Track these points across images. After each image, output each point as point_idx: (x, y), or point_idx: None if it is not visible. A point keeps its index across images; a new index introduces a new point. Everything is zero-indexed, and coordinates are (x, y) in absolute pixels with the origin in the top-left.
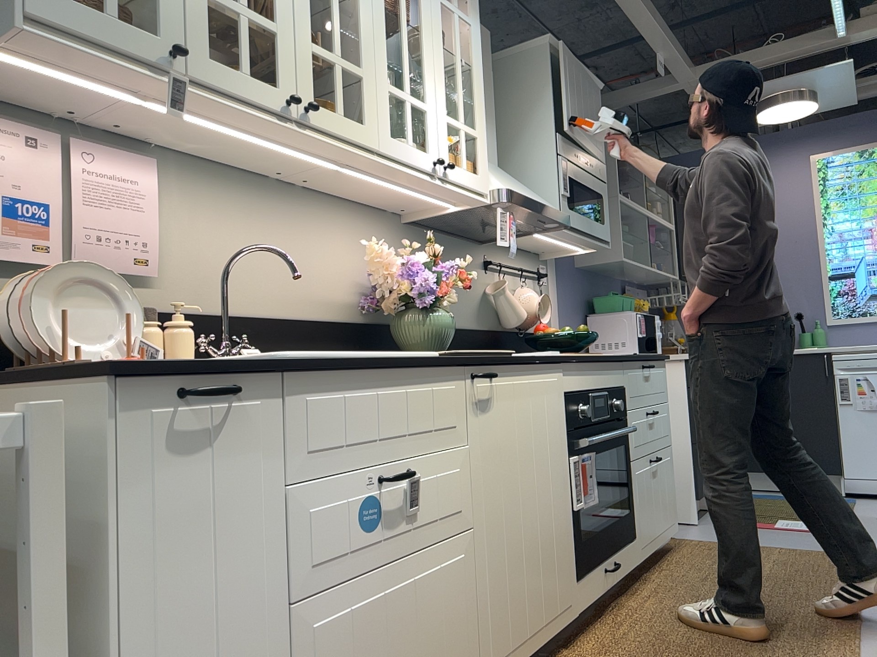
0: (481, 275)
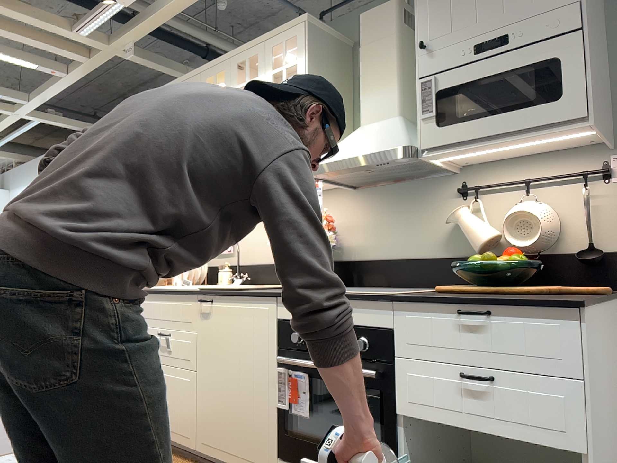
0: (452, 204)
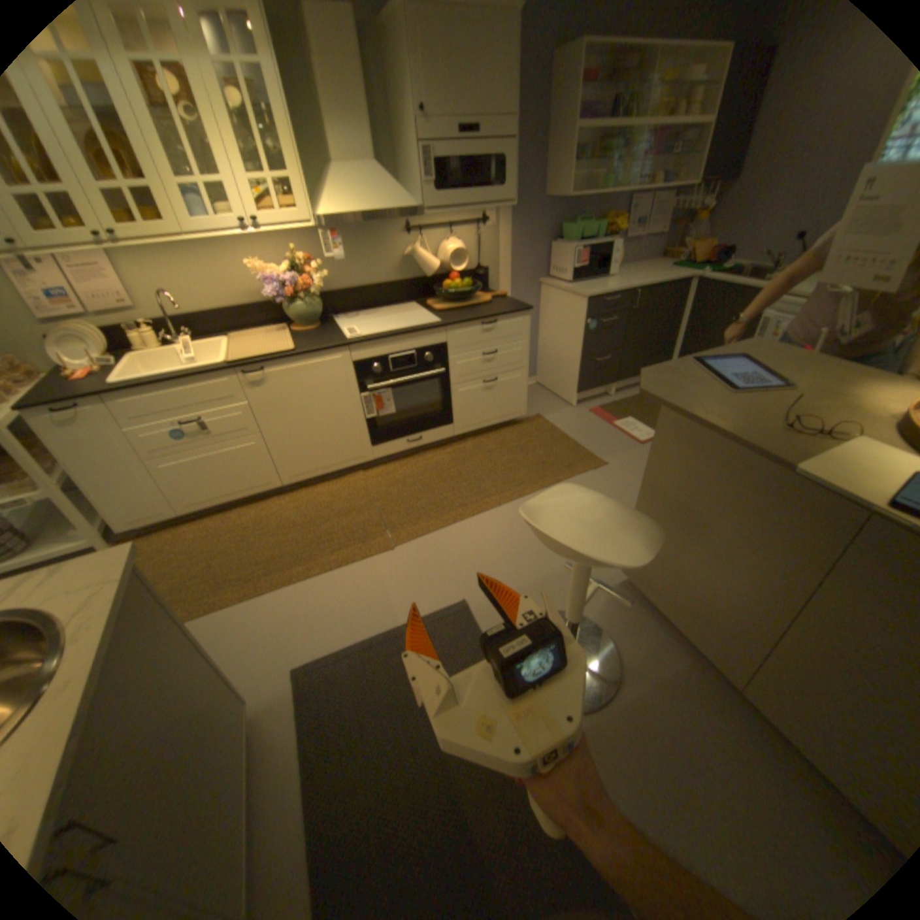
0: (400, 239)
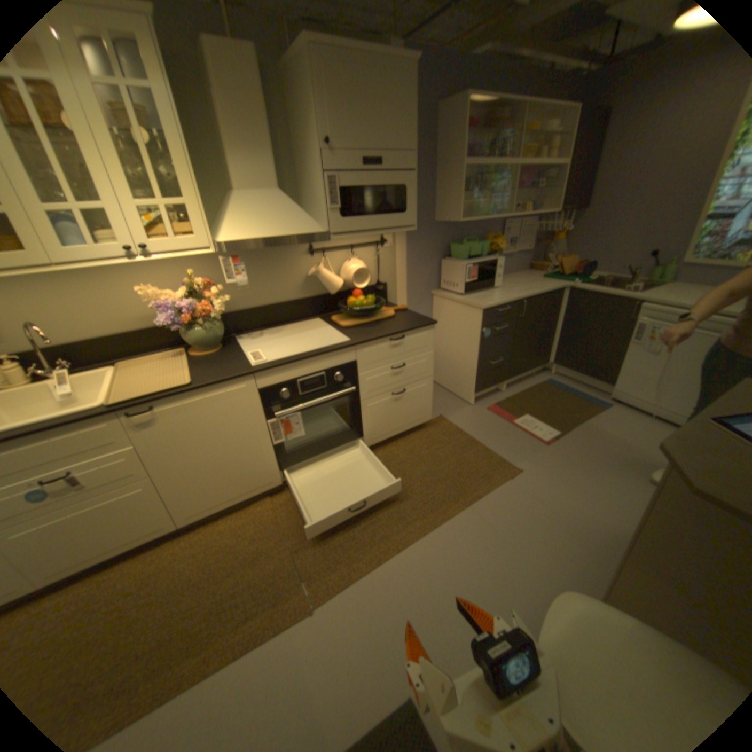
0: (304, 261)
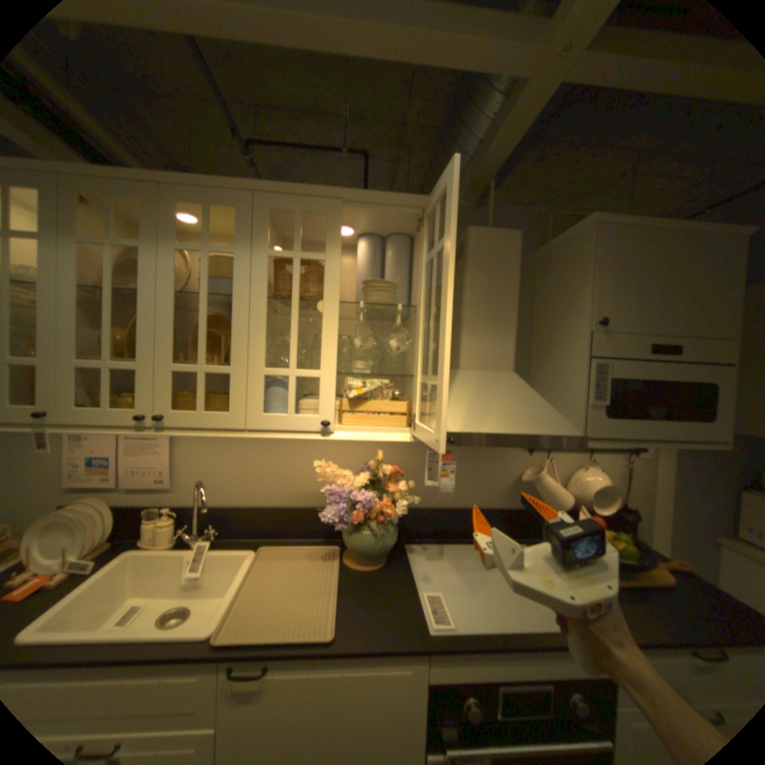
0: (519, 458)
